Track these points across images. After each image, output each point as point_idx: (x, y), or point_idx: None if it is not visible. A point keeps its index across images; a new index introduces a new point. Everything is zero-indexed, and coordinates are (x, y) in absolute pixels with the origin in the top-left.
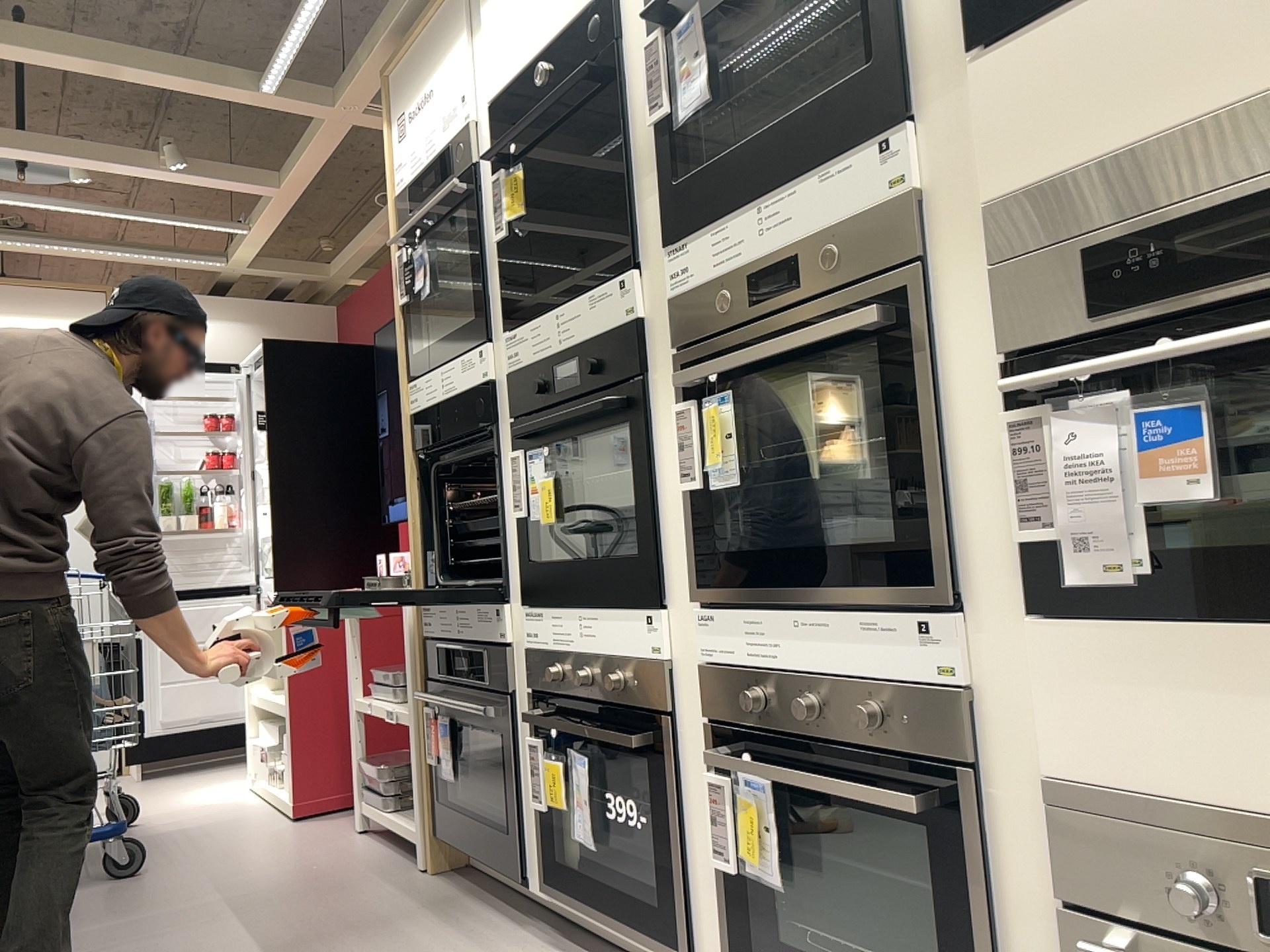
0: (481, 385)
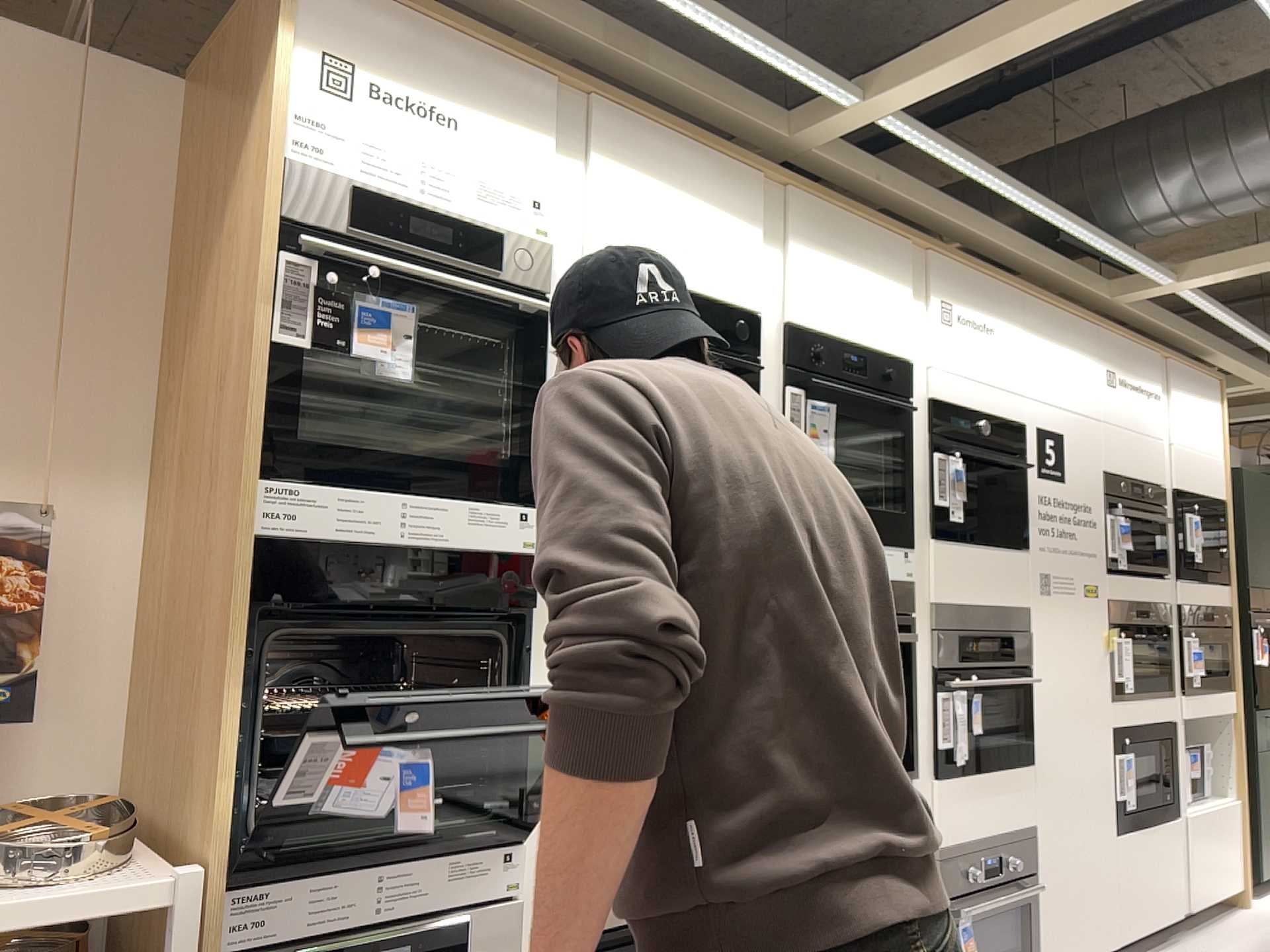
0: (511, 551)
